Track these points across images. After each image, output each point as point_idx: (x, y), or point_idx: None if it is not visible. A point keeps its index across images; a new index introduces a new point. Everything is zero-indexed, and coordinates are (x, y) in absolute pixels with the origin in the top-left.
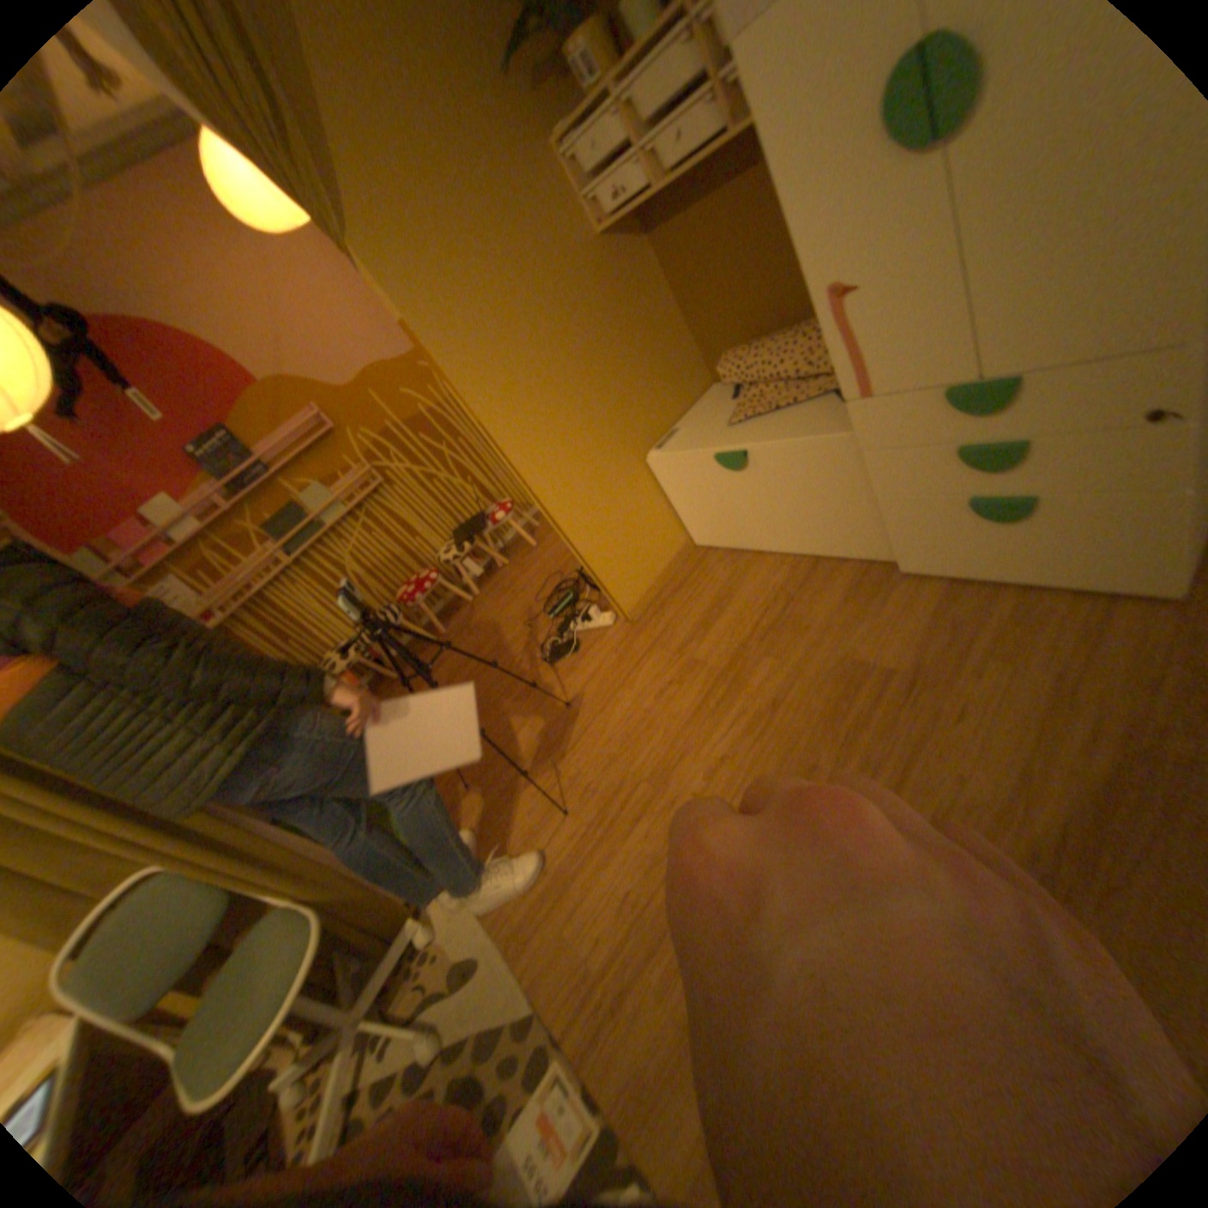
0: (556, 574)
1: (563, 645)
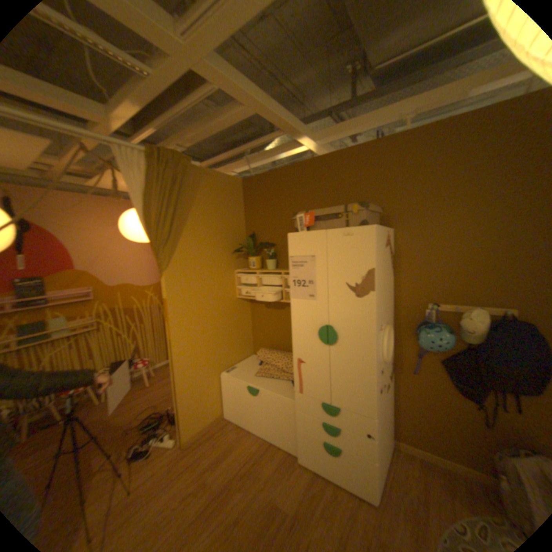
0: (152, 409)
1: (140, 454)
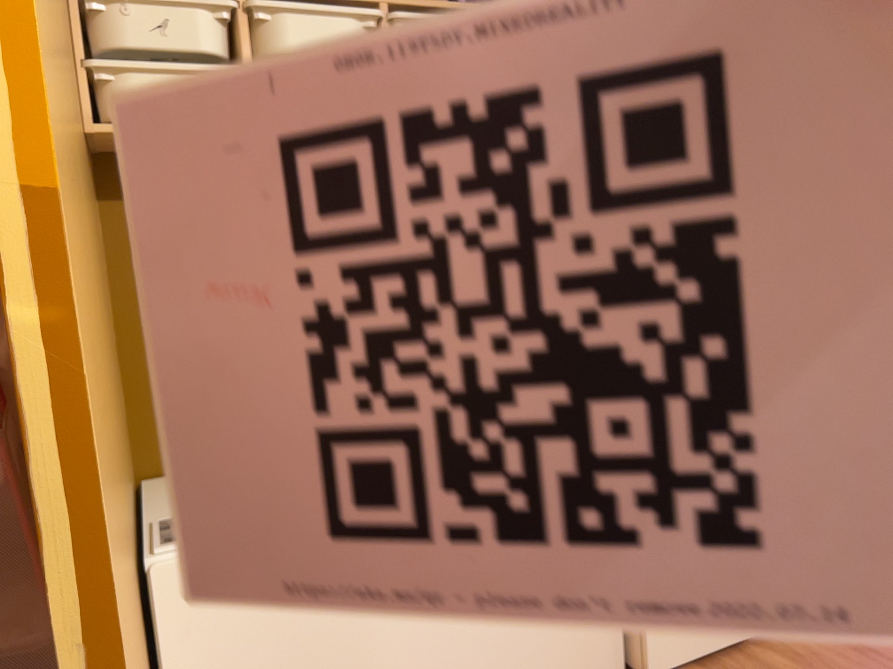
0: None
1: None
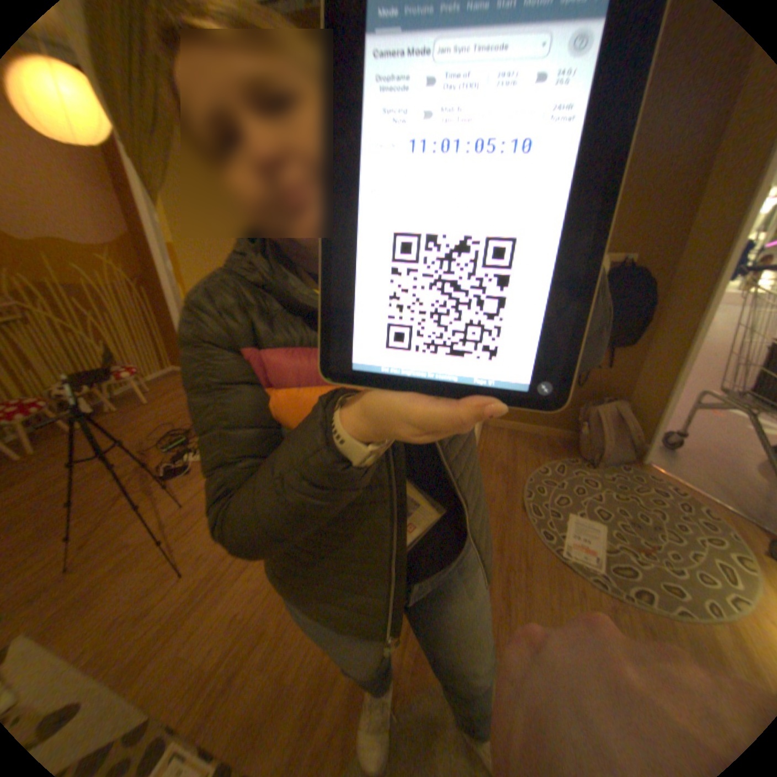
0: (168, 424)
1: (176, 469)
